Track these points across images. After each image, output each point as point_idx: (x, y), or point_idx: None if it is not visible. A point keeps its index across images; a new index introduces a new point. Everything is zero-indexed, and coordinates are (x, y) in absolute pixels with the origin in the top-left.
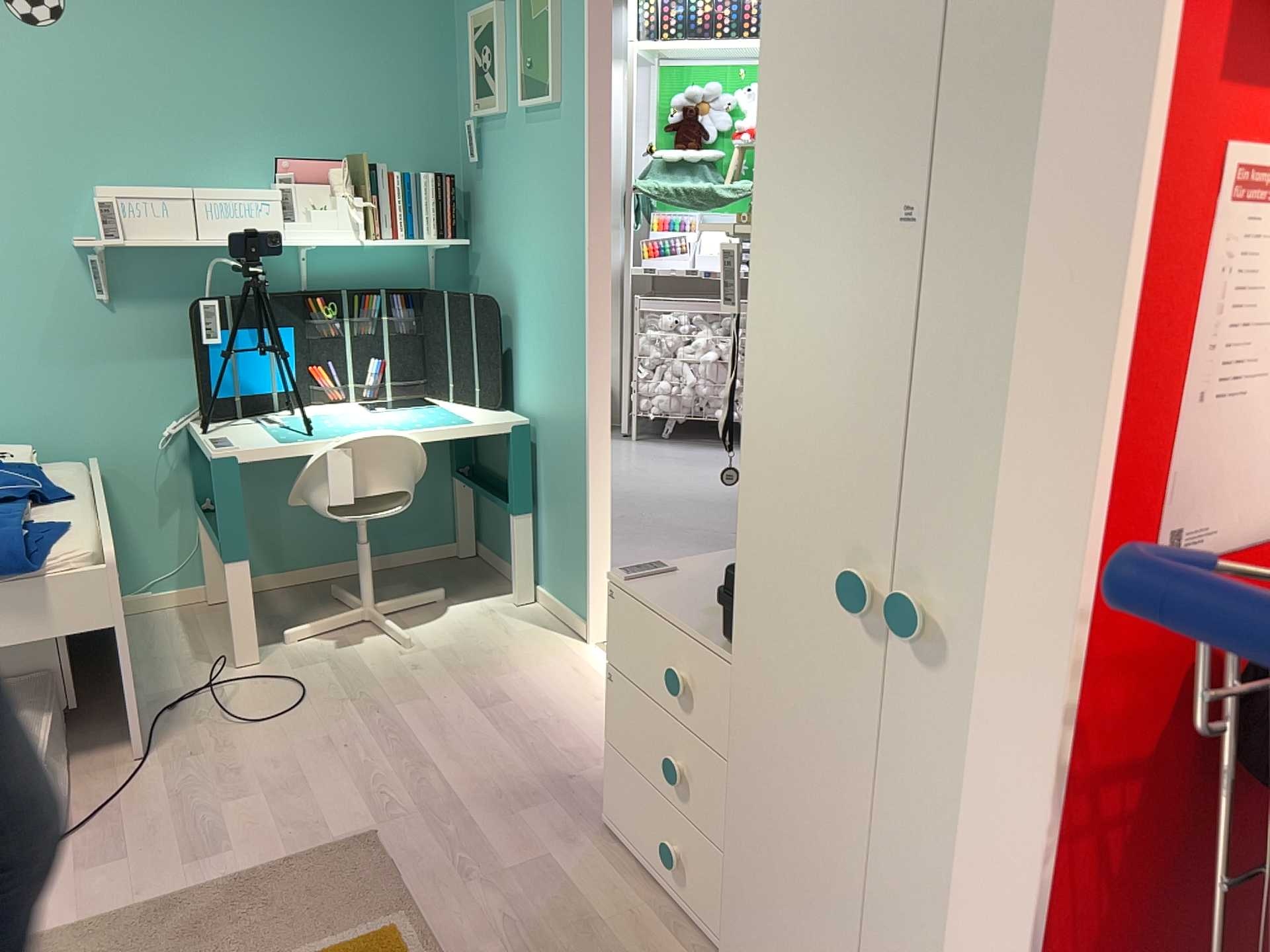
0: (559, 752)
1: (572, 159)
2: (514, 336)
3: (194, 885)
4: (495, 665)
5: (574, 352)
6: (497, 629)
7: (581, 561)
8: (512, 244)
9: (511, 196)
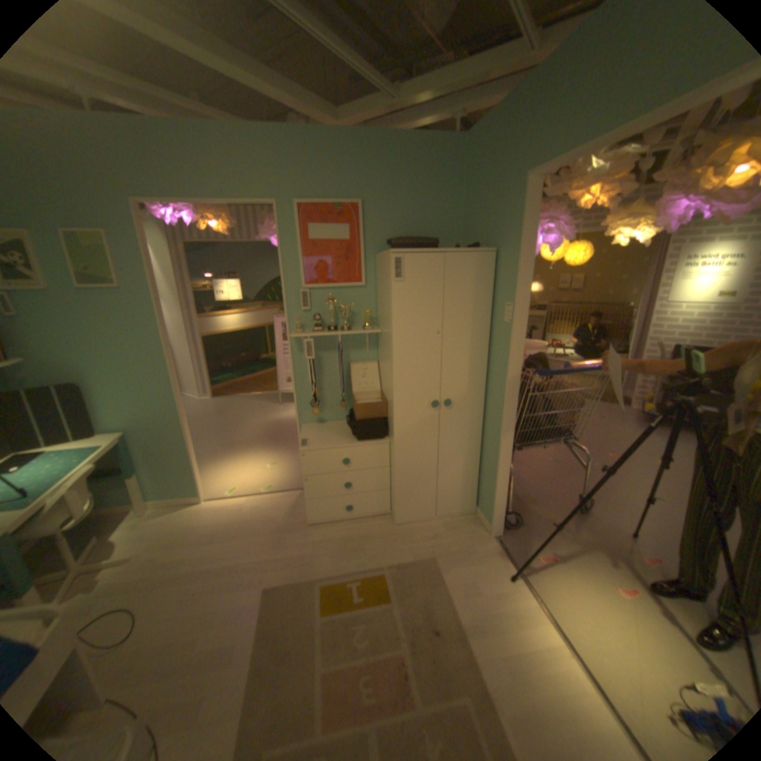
0: (261, 528)
1: (139, 313)
2: (87, 400)
3: (248, 661)
4: (183, 534)
5: (160, 395)
6: (154, 527)
7: (185, 476)
8: (73, 356)
9: (65, 332)
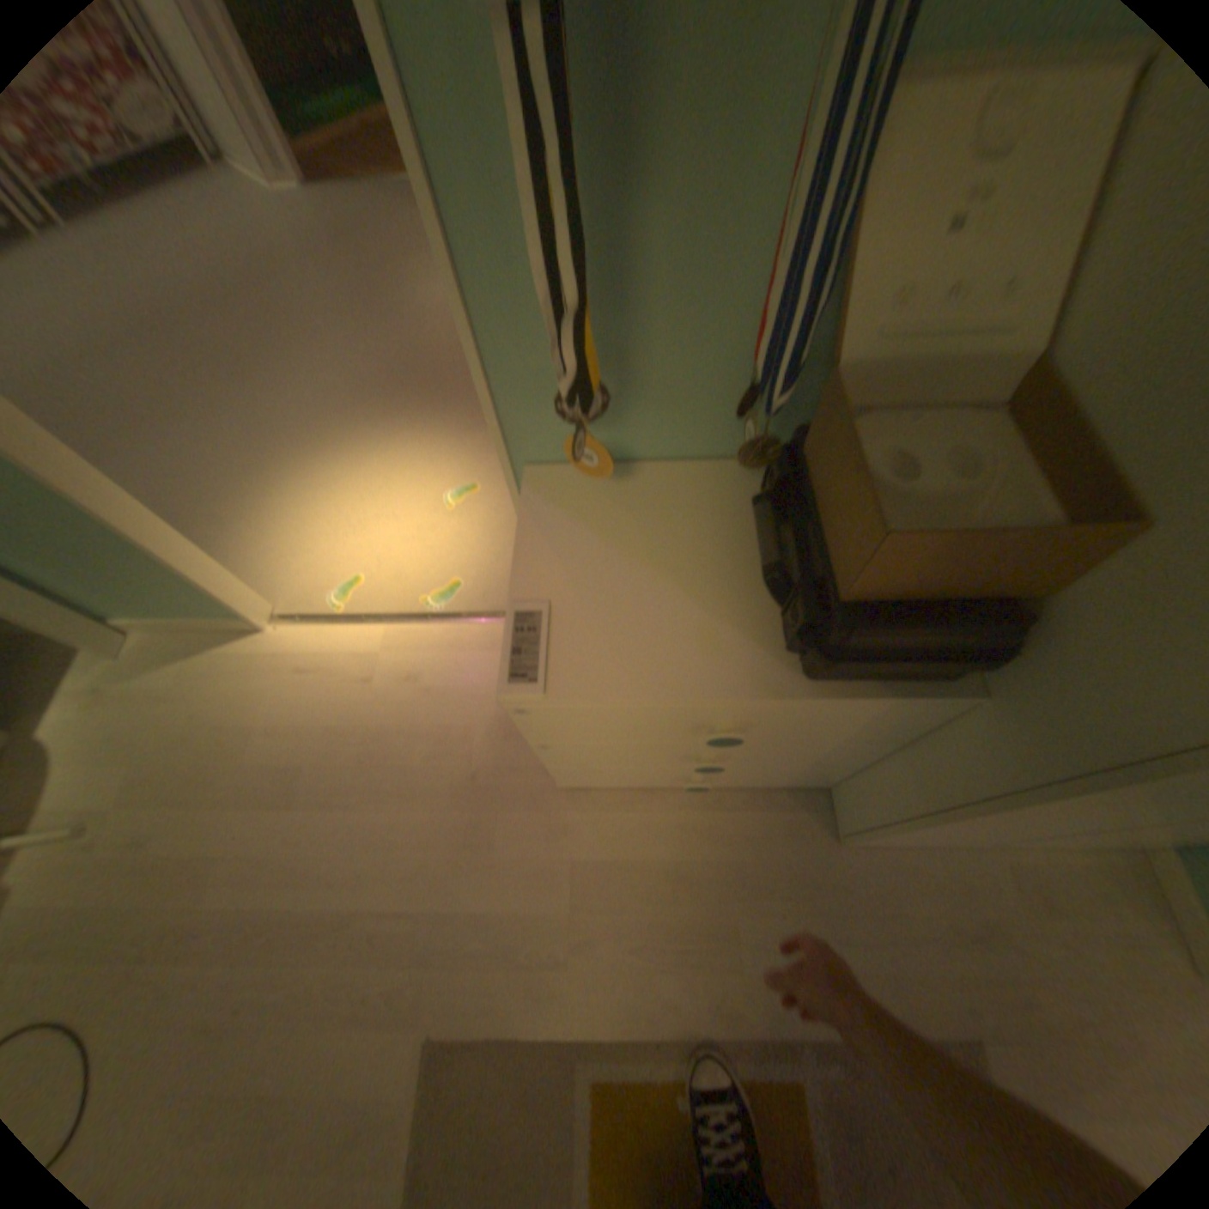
0: (425, 766)
1: None
2: None
3: None
4: (213, 746)
5: None
6: (141, 703)
7: (163, 576)
8: None
9: None
